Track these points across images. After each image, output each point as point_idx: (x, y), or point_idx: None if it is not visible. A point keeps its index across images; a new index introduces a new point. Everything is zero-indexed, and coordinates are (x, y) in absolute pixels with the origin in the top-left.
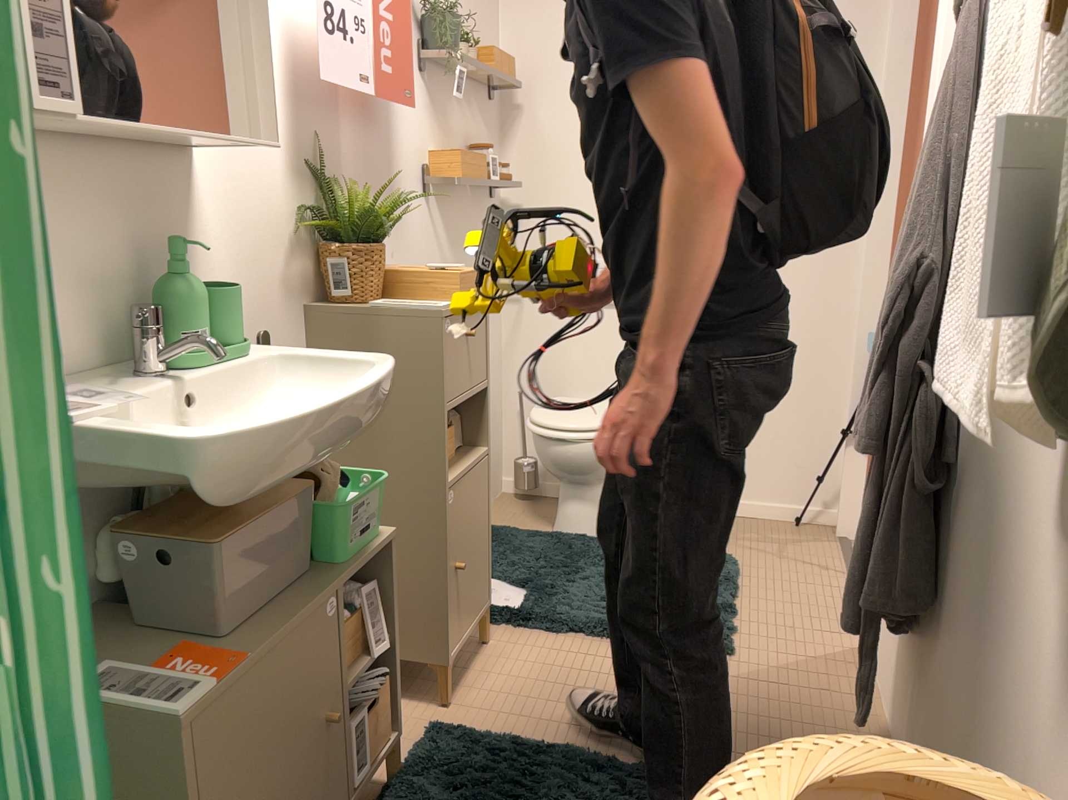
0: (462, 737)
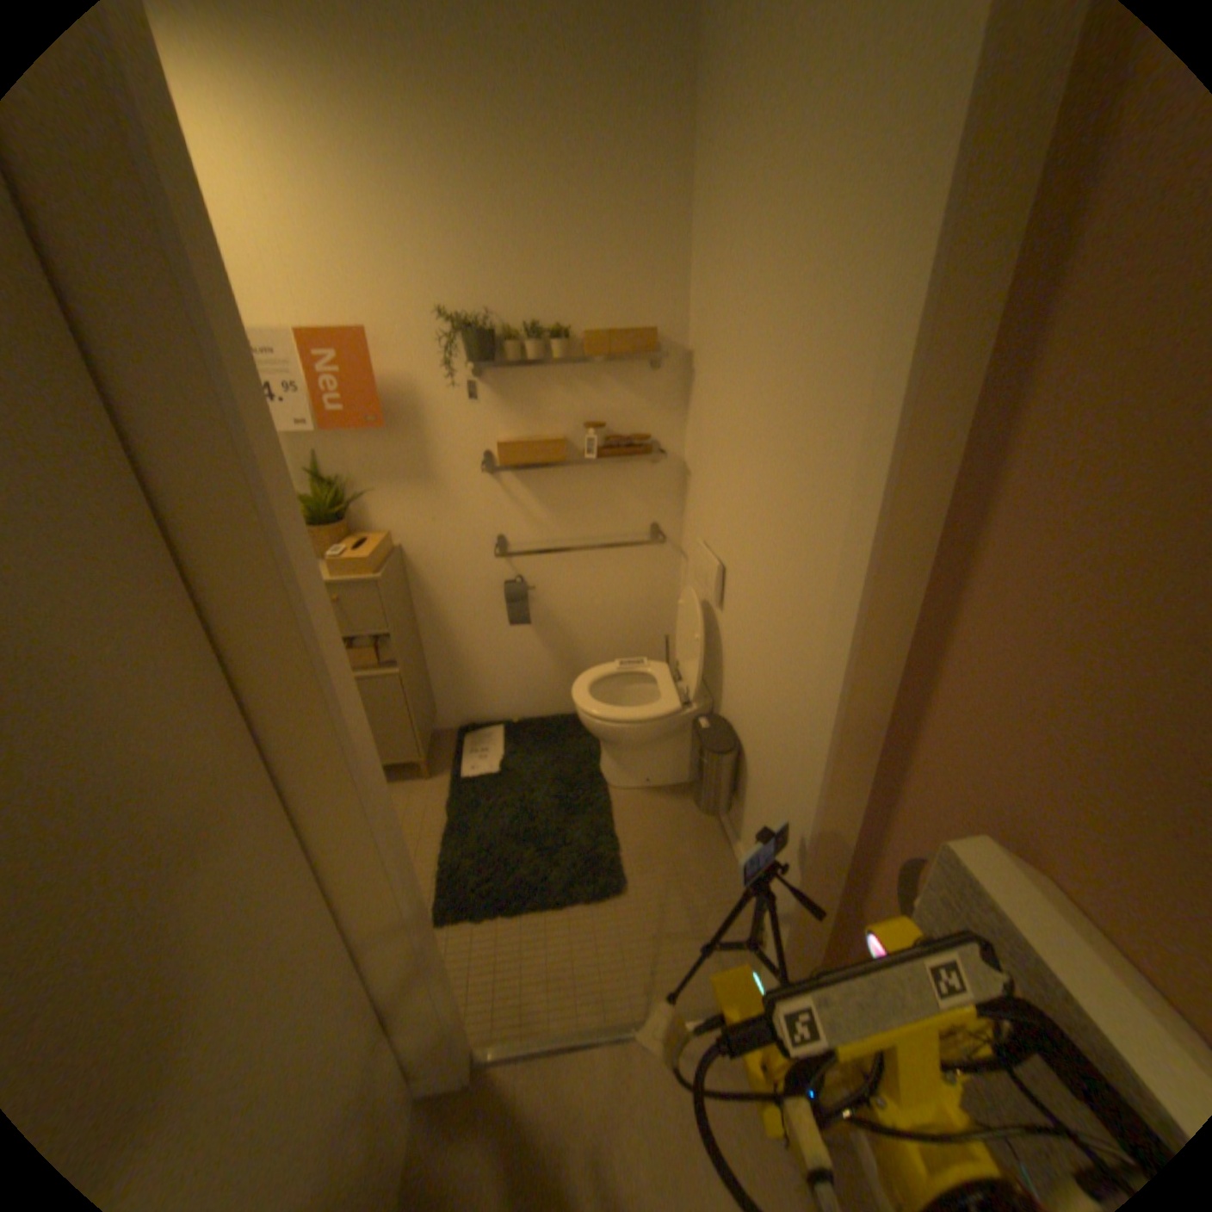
0: None
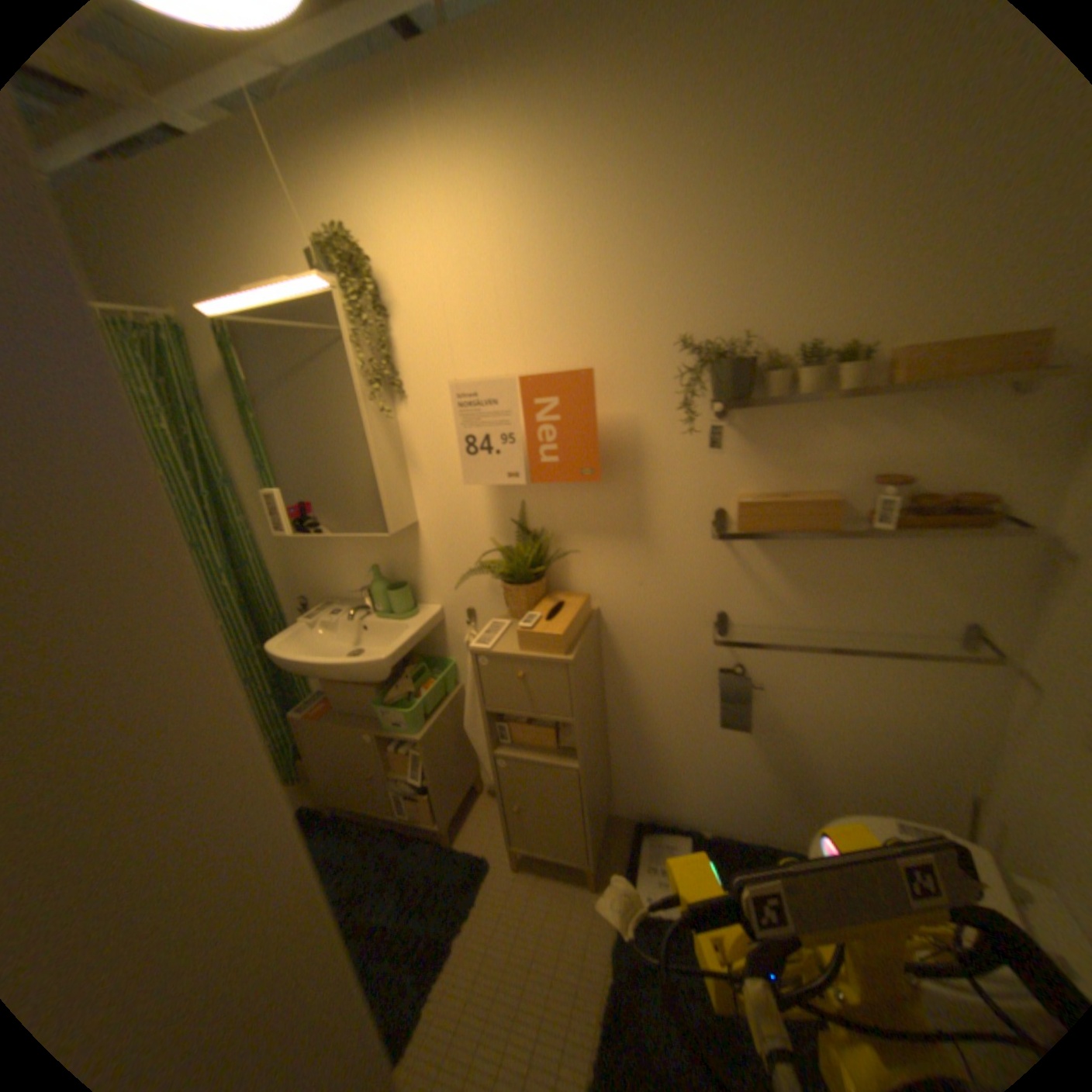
0: (464, 877)
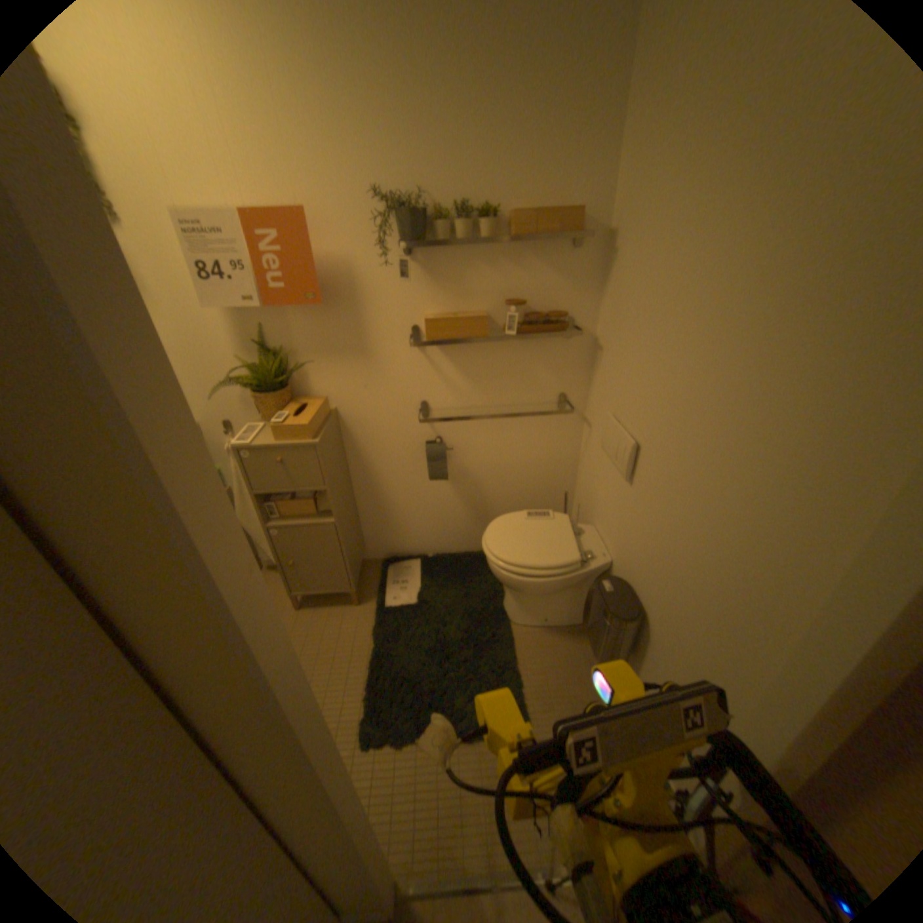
0: None
